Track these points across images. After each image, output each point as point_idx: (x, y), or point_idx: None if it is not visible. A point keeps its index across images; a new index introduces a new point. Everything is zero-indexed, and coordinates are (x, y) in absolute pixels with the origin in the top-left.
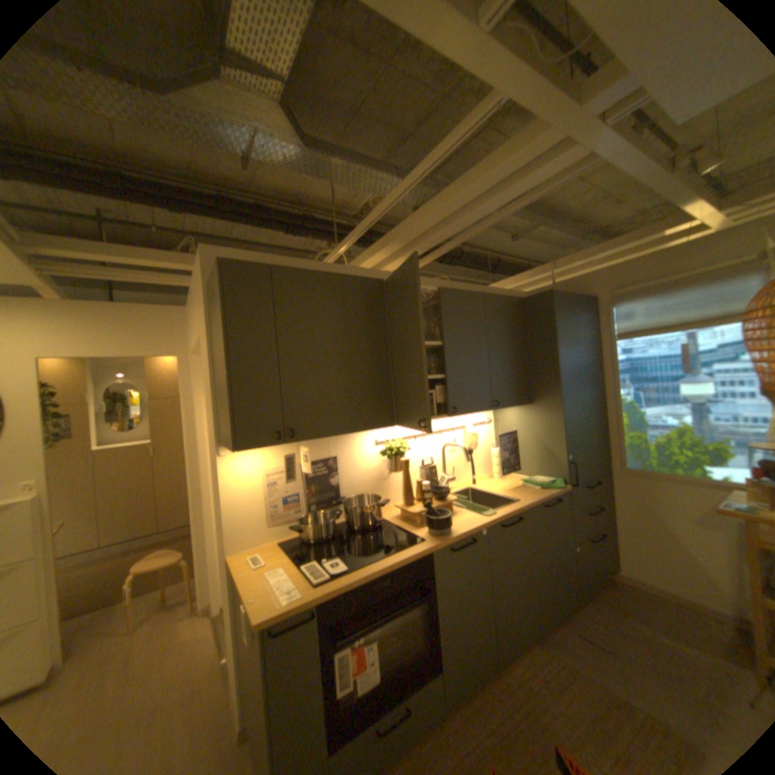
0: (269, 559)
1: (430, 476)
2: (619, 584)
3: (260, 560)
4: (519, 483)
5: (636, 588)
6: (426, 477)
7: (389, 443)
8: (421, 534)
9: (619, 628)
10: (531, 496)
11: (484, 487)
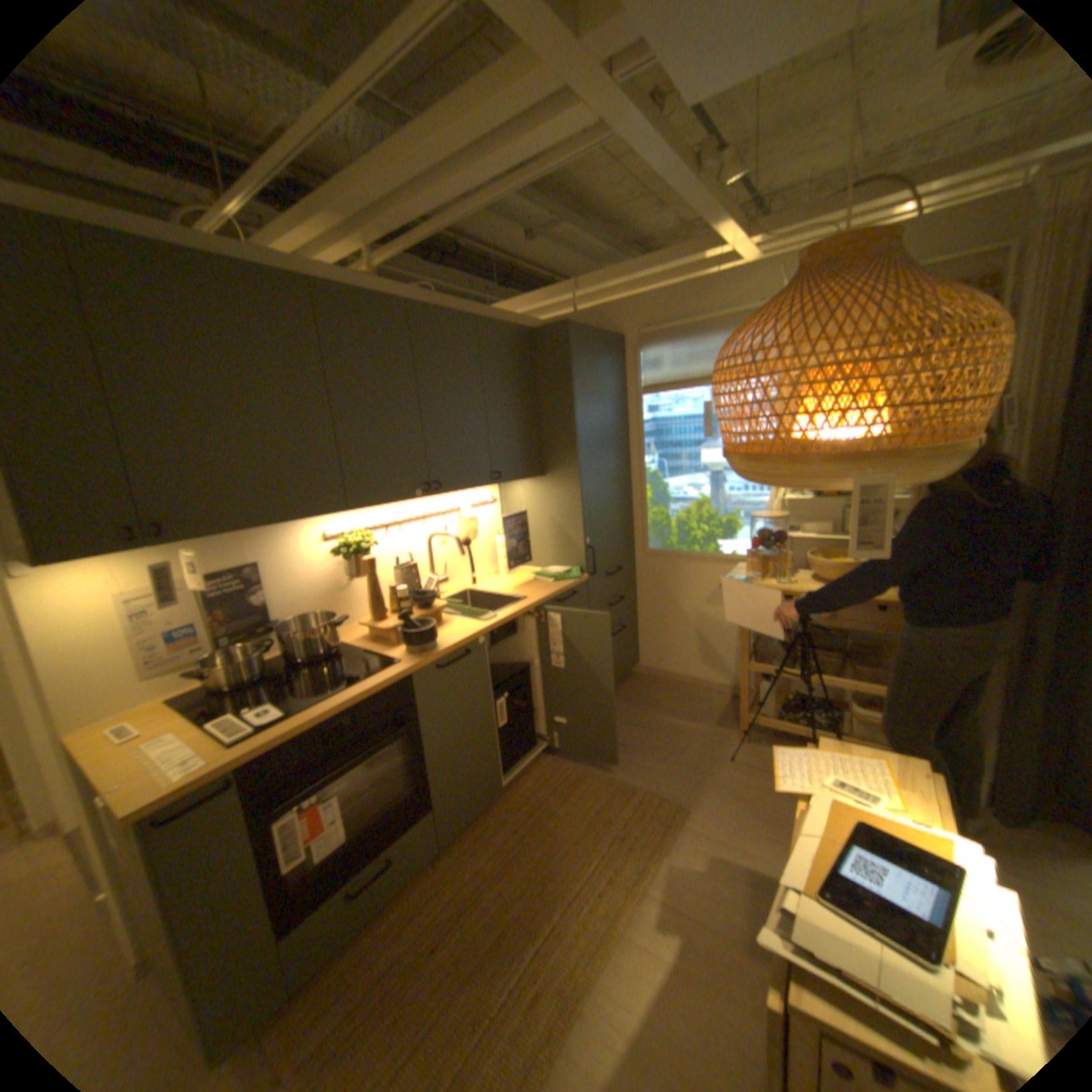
0: (149, 726)
1: (412, 579)
2: (637, 677)
3: (132, 729)
4: (530, 579)
5: (653, 677)
6: (406, 581)
7: (346, 538)
8: (395, 655)
9: (632, 720)
10: (541, 592)
11: (487, 587)
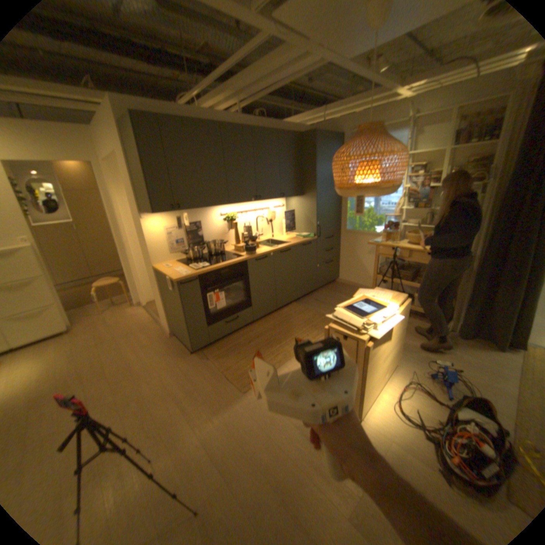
0: (173, 266)
1: (248, 233)
2: (336, 283)
3: (169, 266)
4: (293, 237)
5: (343, 283)
6: (246, 233)
7: (227, 216)
8: (241, 255)
9: (329, 296)
10: (296, 241)
11: (276, 239)
